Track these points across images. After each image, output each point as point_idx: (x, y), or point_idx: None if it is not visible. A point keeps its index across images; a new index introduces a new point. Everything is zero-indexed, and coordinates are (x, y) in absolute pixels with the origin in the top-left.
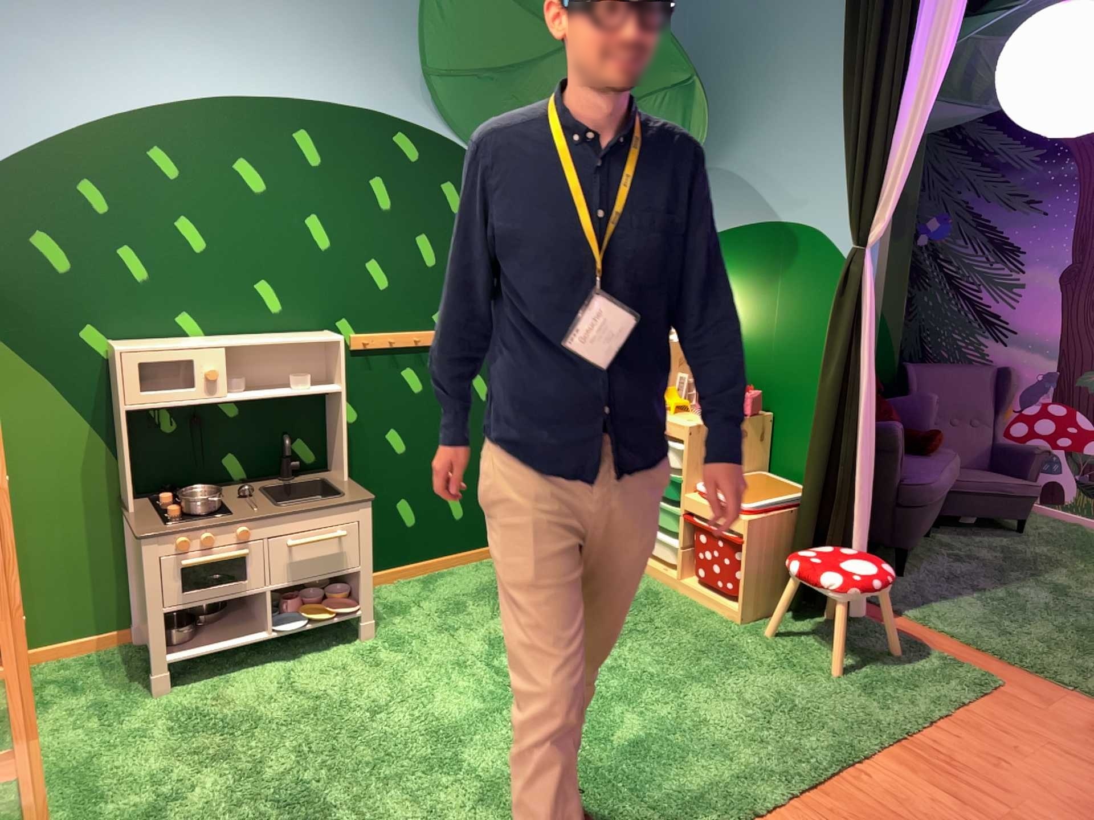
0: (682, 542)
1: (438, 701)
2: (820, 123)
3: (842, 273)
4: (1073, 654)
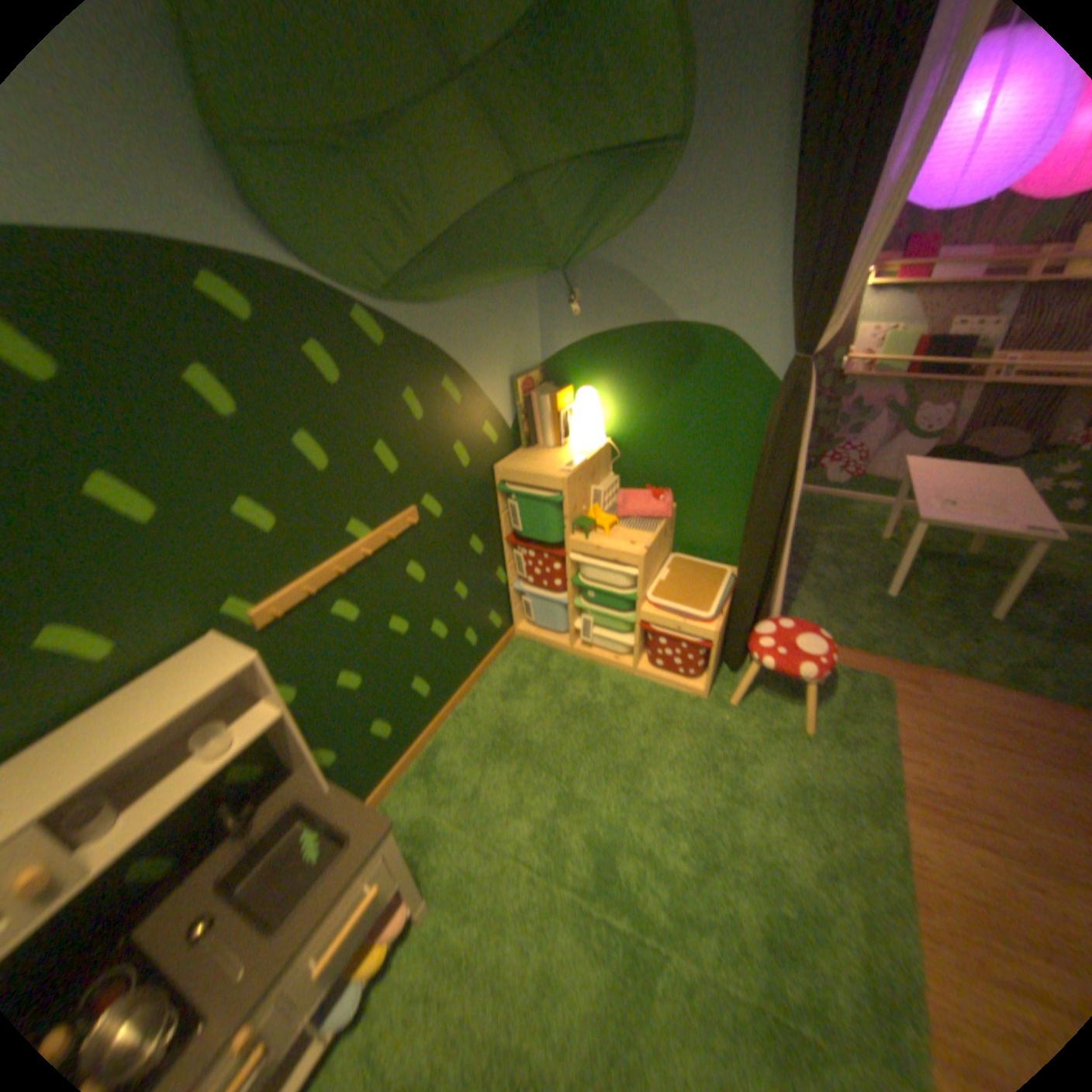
0: (637, 642)
1: (559, 991)
2: (734, 203)
3: (788, 387)
4: (897, 628)
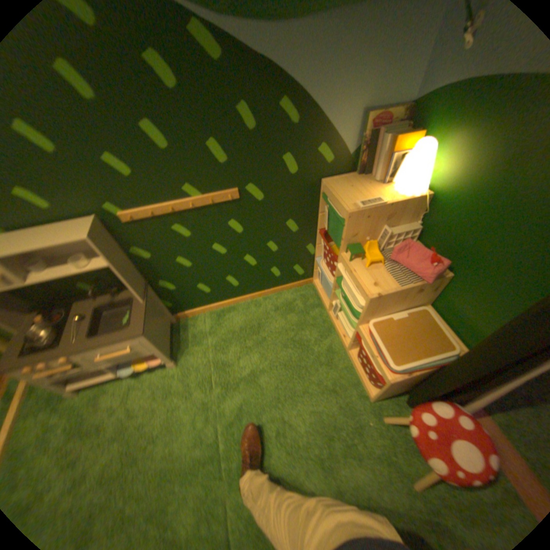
0: (352, 340)
1: (180, 439)
2: None
3: None
4: None
